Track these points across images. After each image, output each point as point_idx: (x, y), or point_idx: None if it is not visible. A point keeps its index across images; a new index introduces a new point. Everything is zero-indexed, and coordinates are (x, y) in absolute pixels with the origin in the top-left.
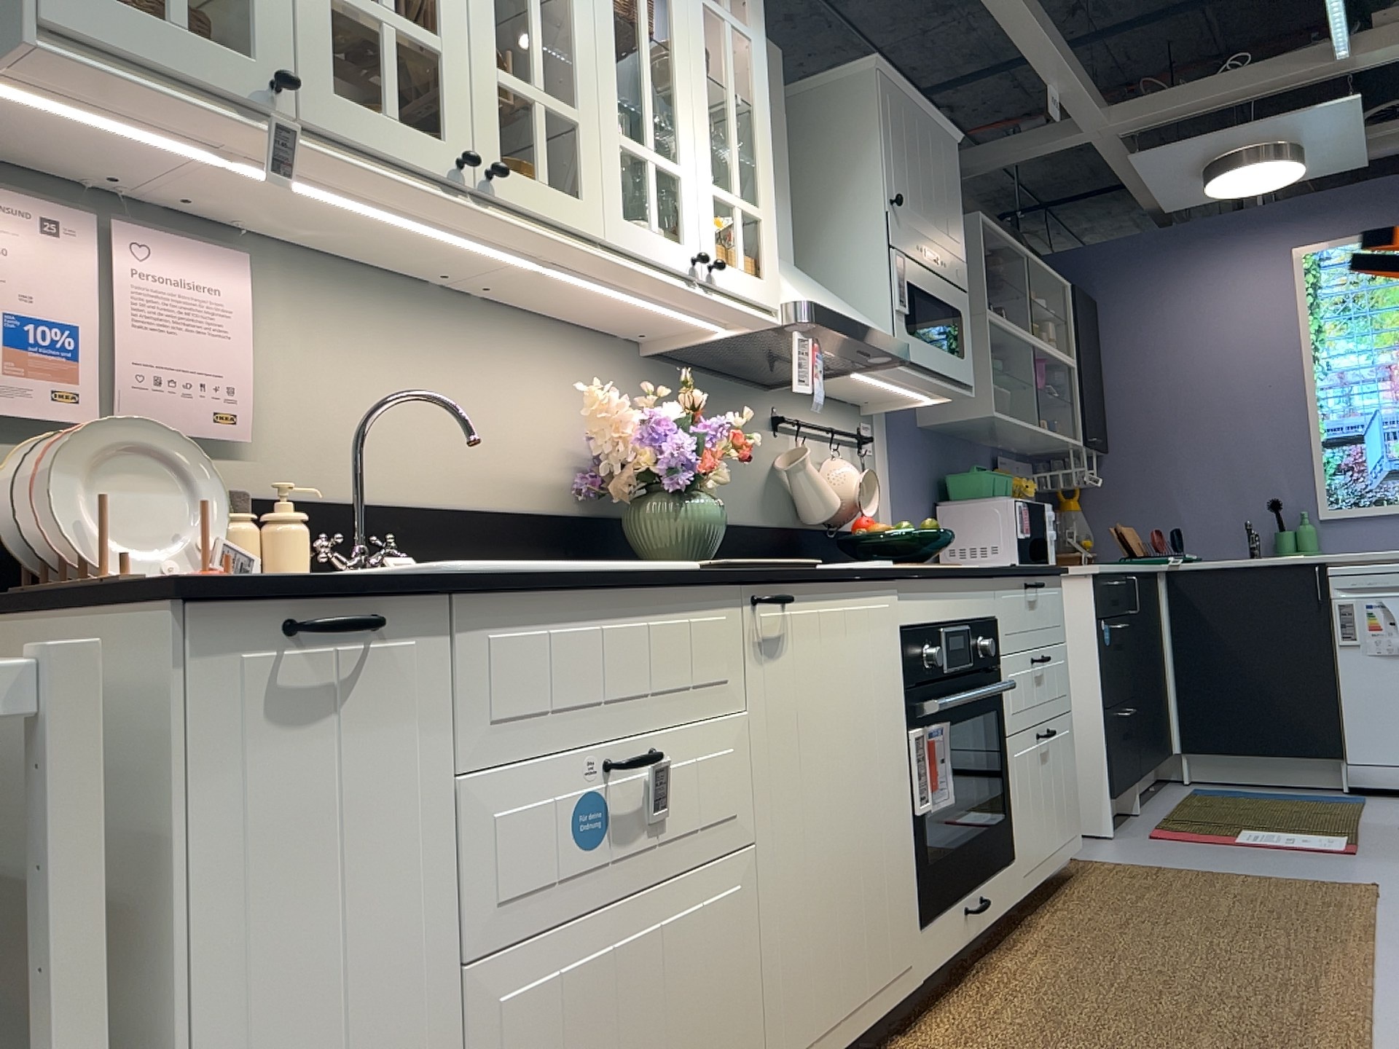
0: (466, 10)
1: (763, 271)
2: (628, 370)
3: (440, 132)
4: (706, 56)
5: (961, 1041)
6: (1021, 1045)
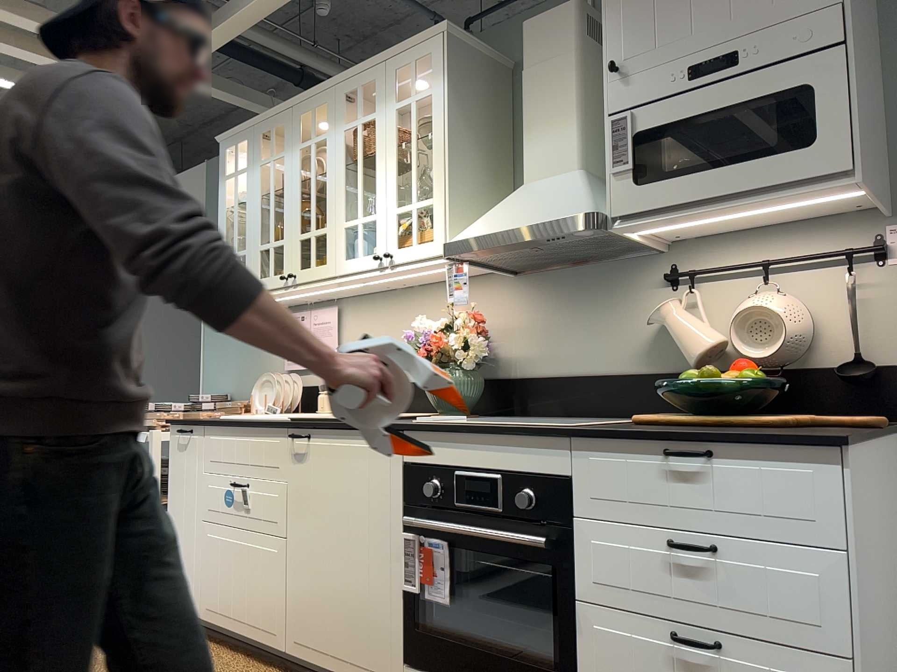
0: (290, 222)
1: (435, 233)
2: (500, 289)
3: (282, 271)
4: (395, 138)
5: None
6: None
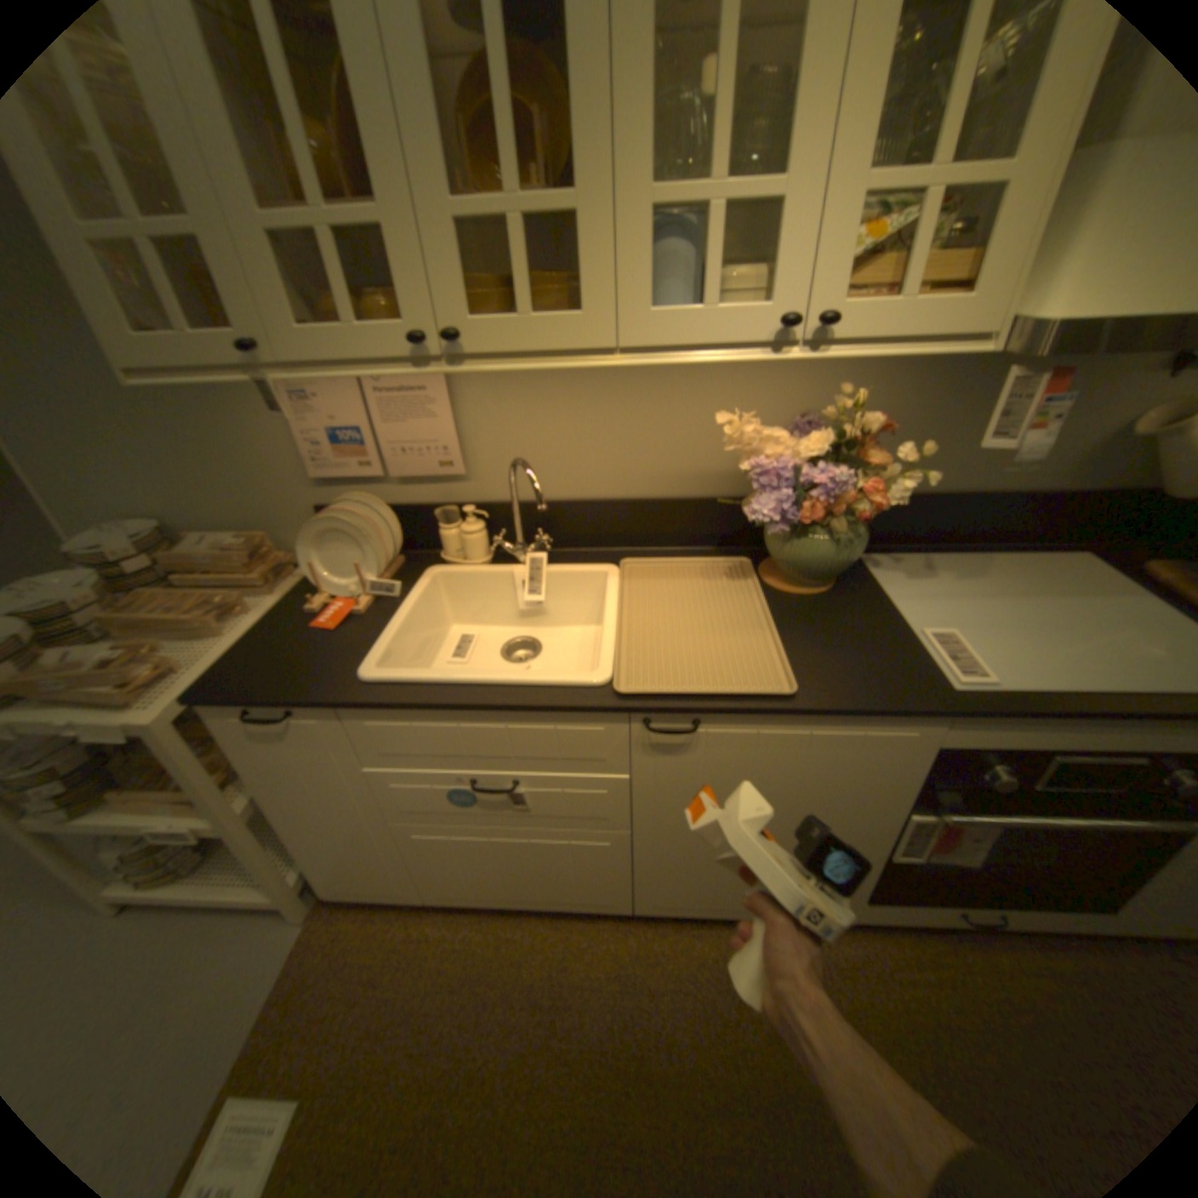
0: (393, 140)
1: (981, 273)
2: None
3: (394, 312)
4: None
5: (847, 974)
6: (876, 1024)
